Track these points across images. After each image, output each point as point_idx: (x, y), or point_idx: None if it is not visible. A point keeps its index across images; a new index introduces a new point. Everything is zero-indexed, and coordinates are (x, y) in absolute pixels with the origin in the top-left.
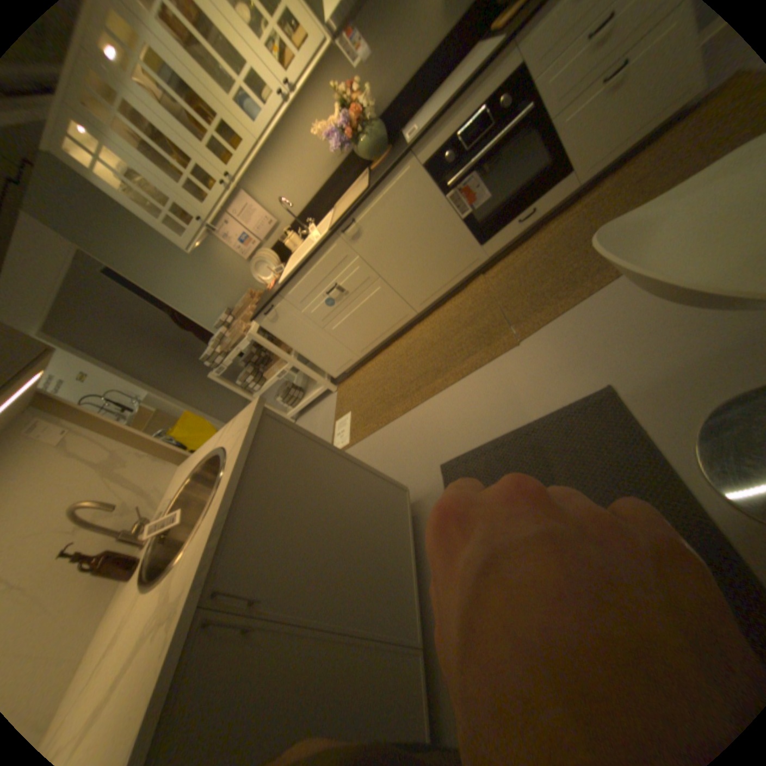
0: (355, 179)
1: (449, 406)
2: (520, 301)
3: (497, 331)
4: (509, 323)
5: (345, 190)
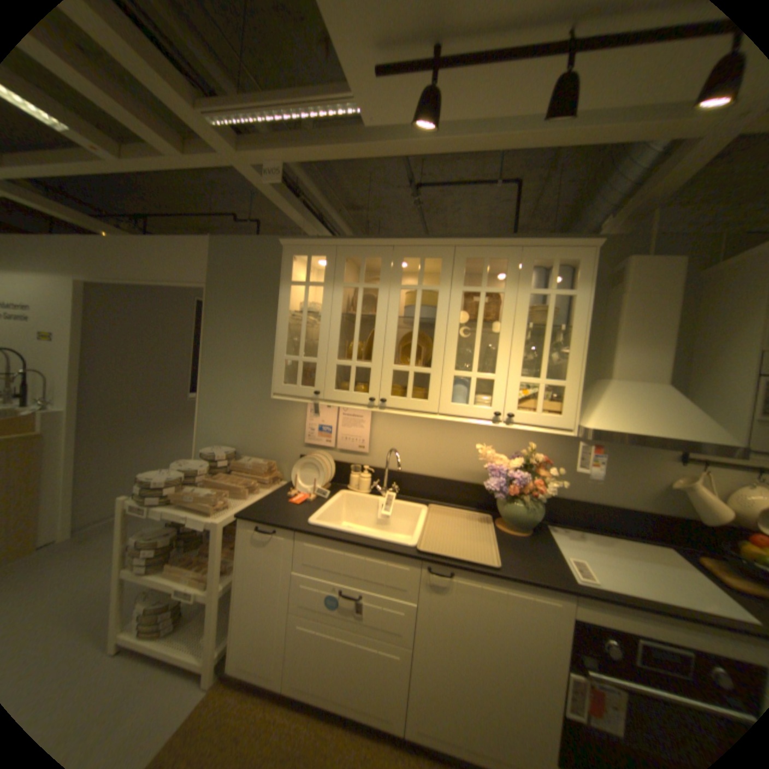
0: (466, 505)
1: None
2: None
3: None
4: None
5: (448, 502)
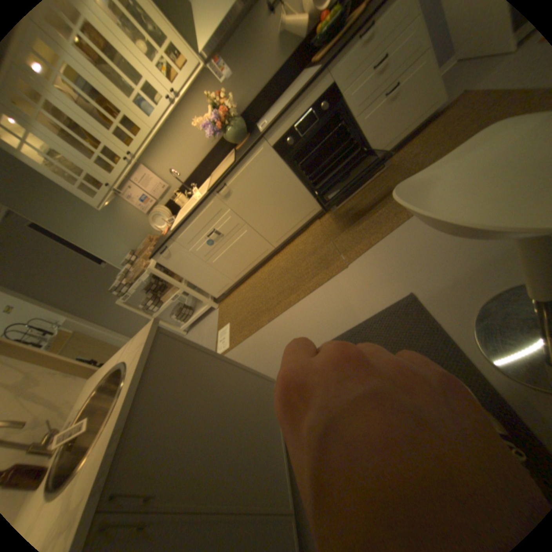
0: (225, 156)
1: (302, 314)
2: (345, 237)
3: (331, 258)
4: (339, 252)
5: (218, 164)
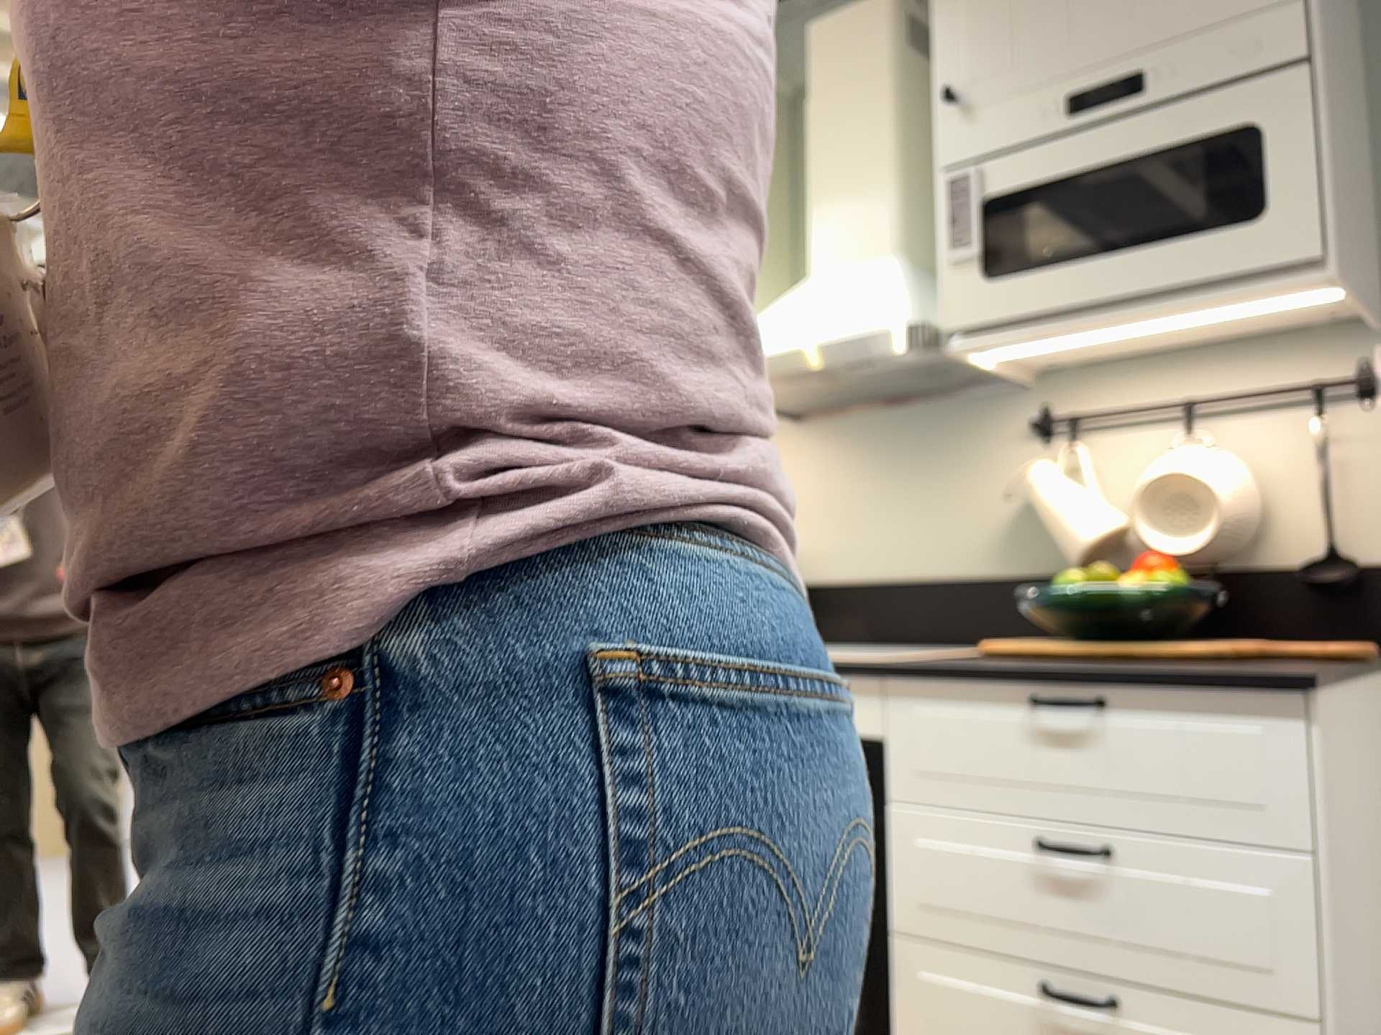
0: None
1: None
2: None
3: None
4: None
5: None
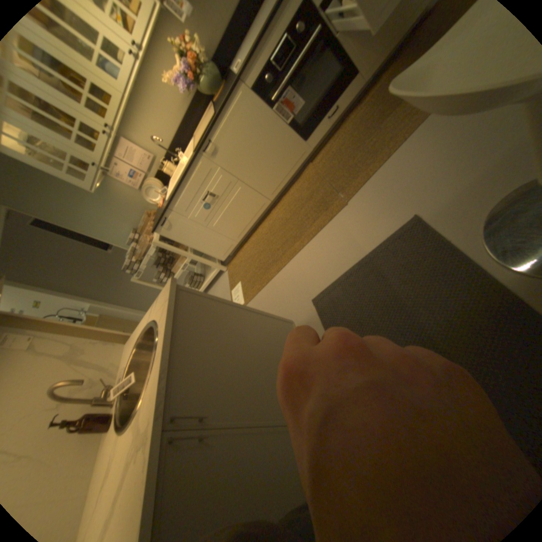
0: (204, 112)
1: (308, 259)
2: (341, 174)
3: (330, 198)
4: (337, 191)
5: (199, 122)
